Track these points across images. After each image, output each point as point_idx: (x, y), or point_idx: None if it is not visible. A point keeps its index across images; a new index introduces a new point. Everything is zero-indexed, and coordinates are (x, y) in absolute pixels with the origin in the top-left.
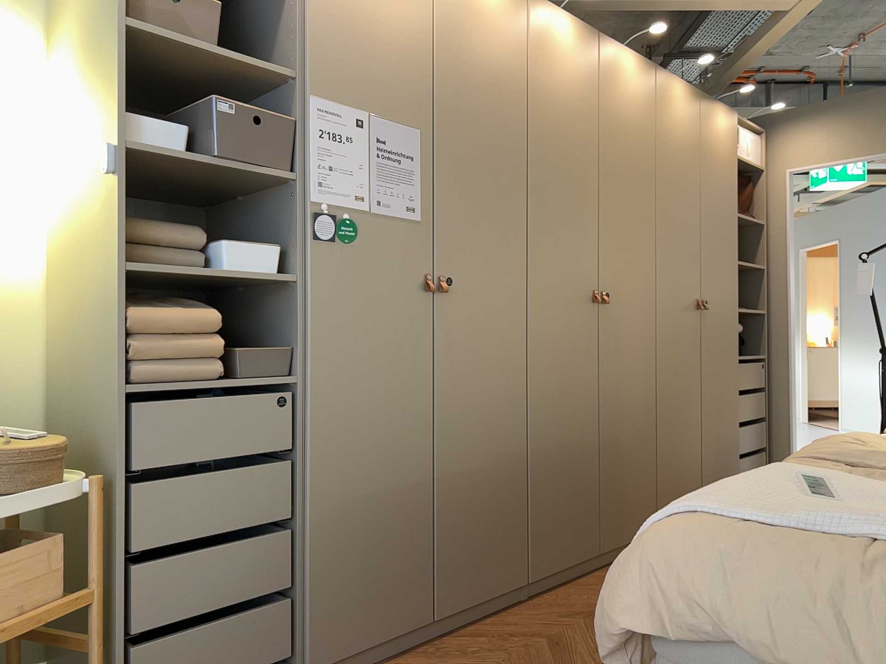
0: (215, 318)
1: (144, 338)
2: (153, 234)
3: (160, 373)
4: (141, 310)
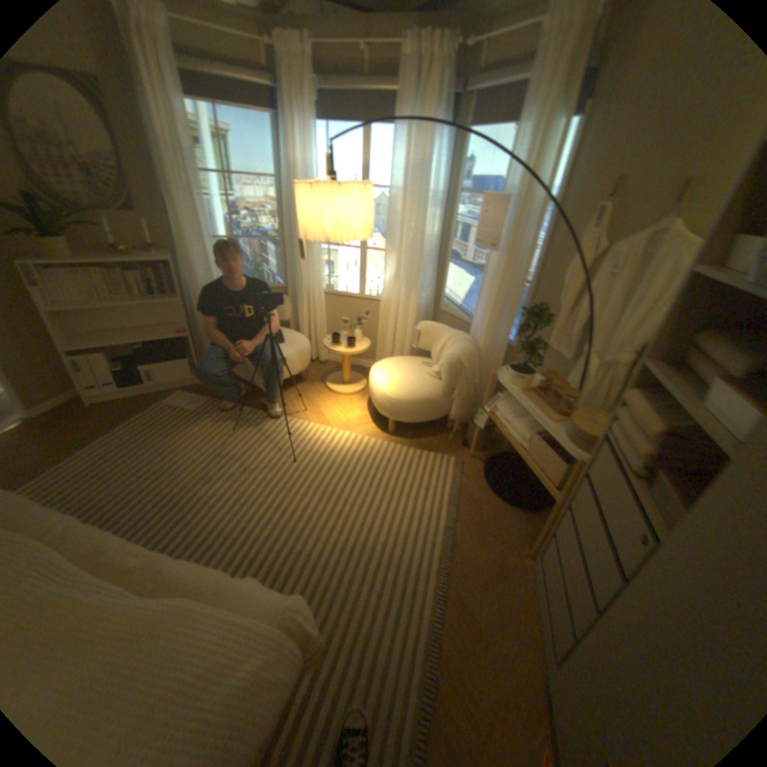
0: (665, 435)
1: (628, 413)
2: (713, 351)
3: (618, 438)
4: (642, 396)
